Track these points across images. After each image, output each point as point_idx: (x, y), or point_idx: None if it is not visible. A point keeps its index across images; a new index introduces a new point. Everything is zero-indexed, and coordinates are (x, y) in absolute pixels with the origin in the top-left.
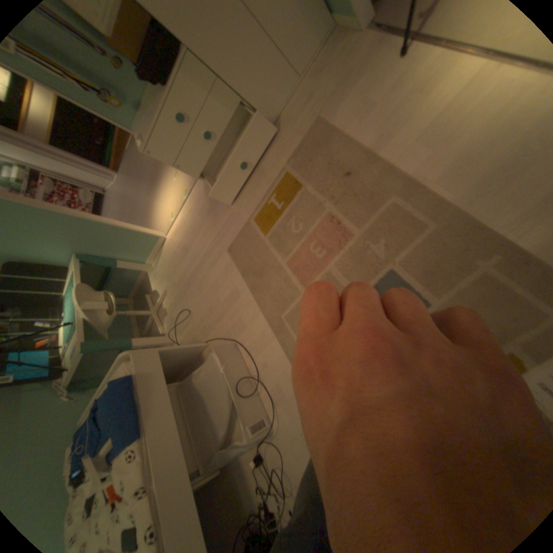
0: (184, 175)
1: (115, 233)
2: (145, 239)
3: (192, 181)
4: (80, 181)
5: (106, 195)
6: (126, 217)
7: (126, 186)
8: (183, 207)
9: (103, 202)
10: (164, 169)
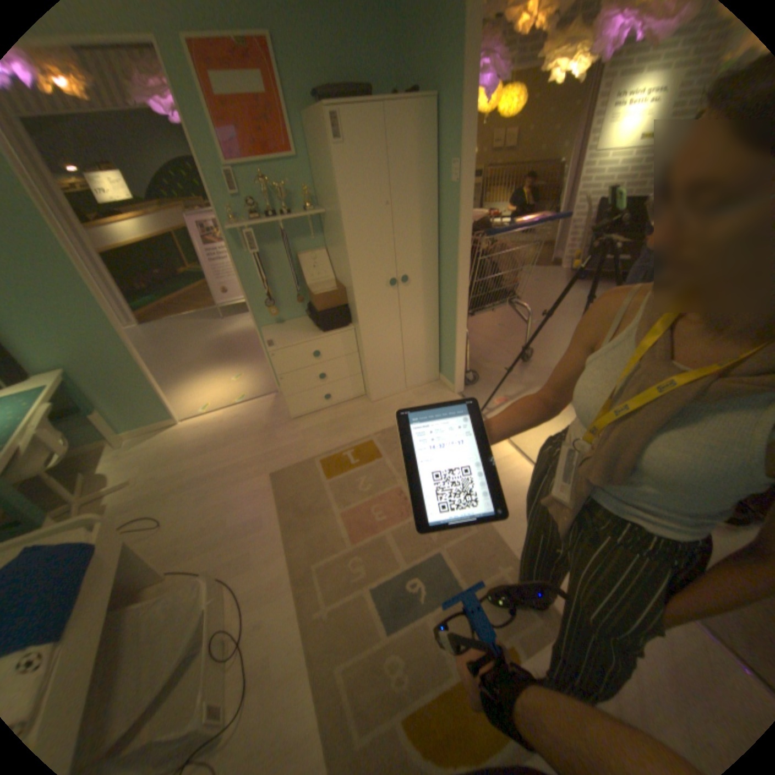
0: (251, 384)
1: (135, 385)
2: (154, 412)
3: (258, 395)
4: None
5: None
6: None
7: (147, 347)
8: (229, 410)
9: None
10: (225, 366)
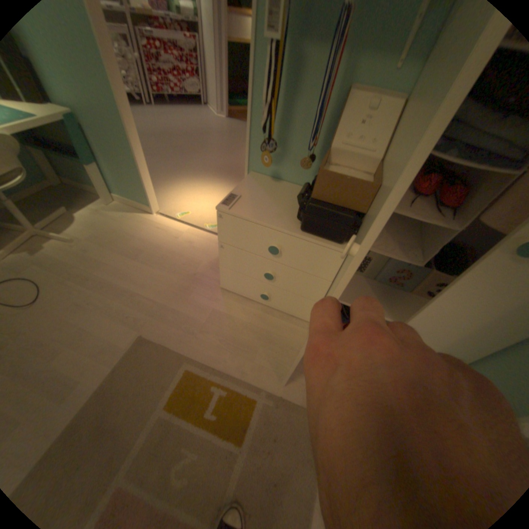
0: None
1: (128, 162)
2: (139, 194)
3: None
4: (206, 82)
5: (200, 112)
6: (176, 147)
7: (212, 138)
8: (194, 232)
9: (191, 110)
10: None
